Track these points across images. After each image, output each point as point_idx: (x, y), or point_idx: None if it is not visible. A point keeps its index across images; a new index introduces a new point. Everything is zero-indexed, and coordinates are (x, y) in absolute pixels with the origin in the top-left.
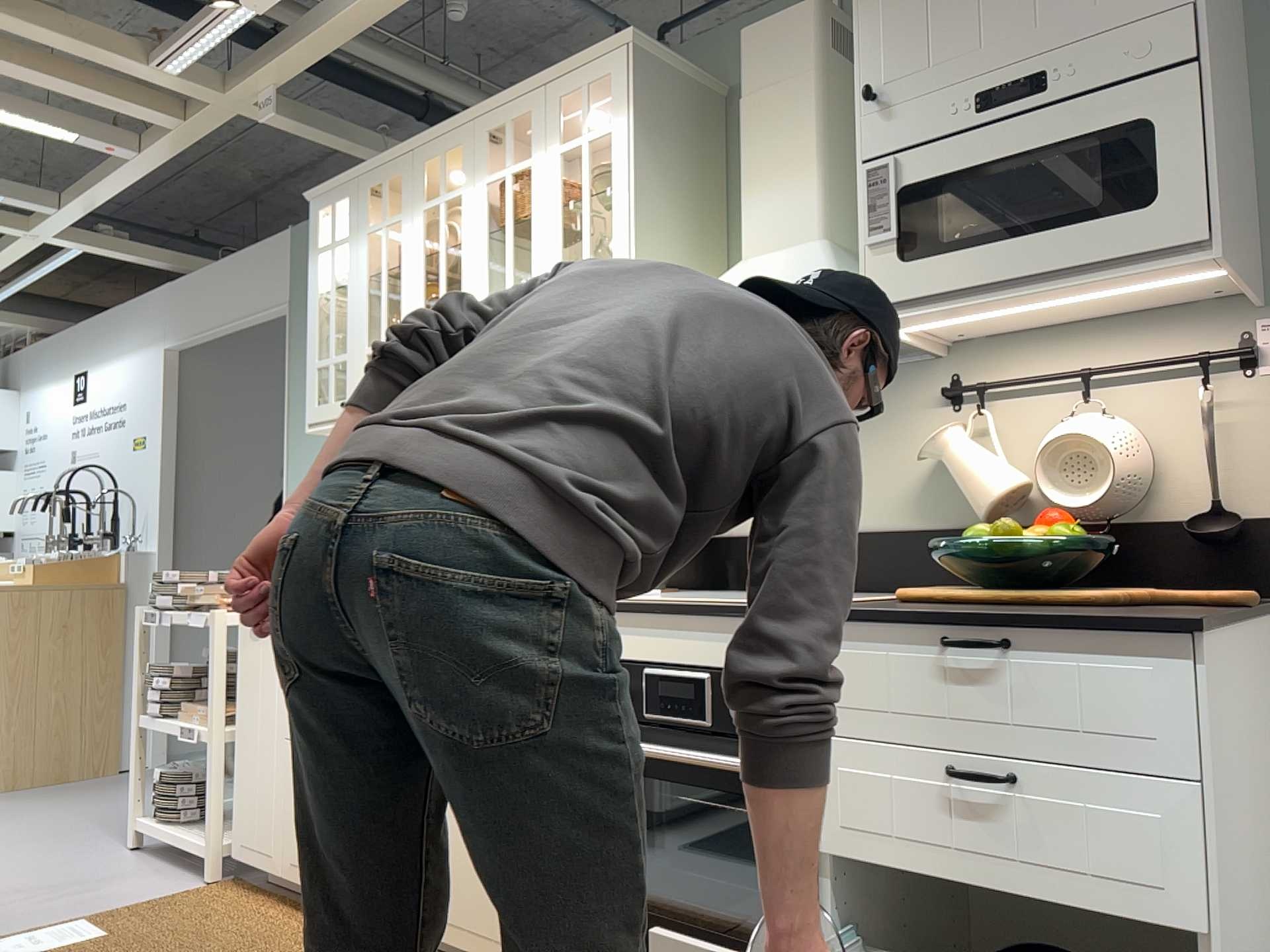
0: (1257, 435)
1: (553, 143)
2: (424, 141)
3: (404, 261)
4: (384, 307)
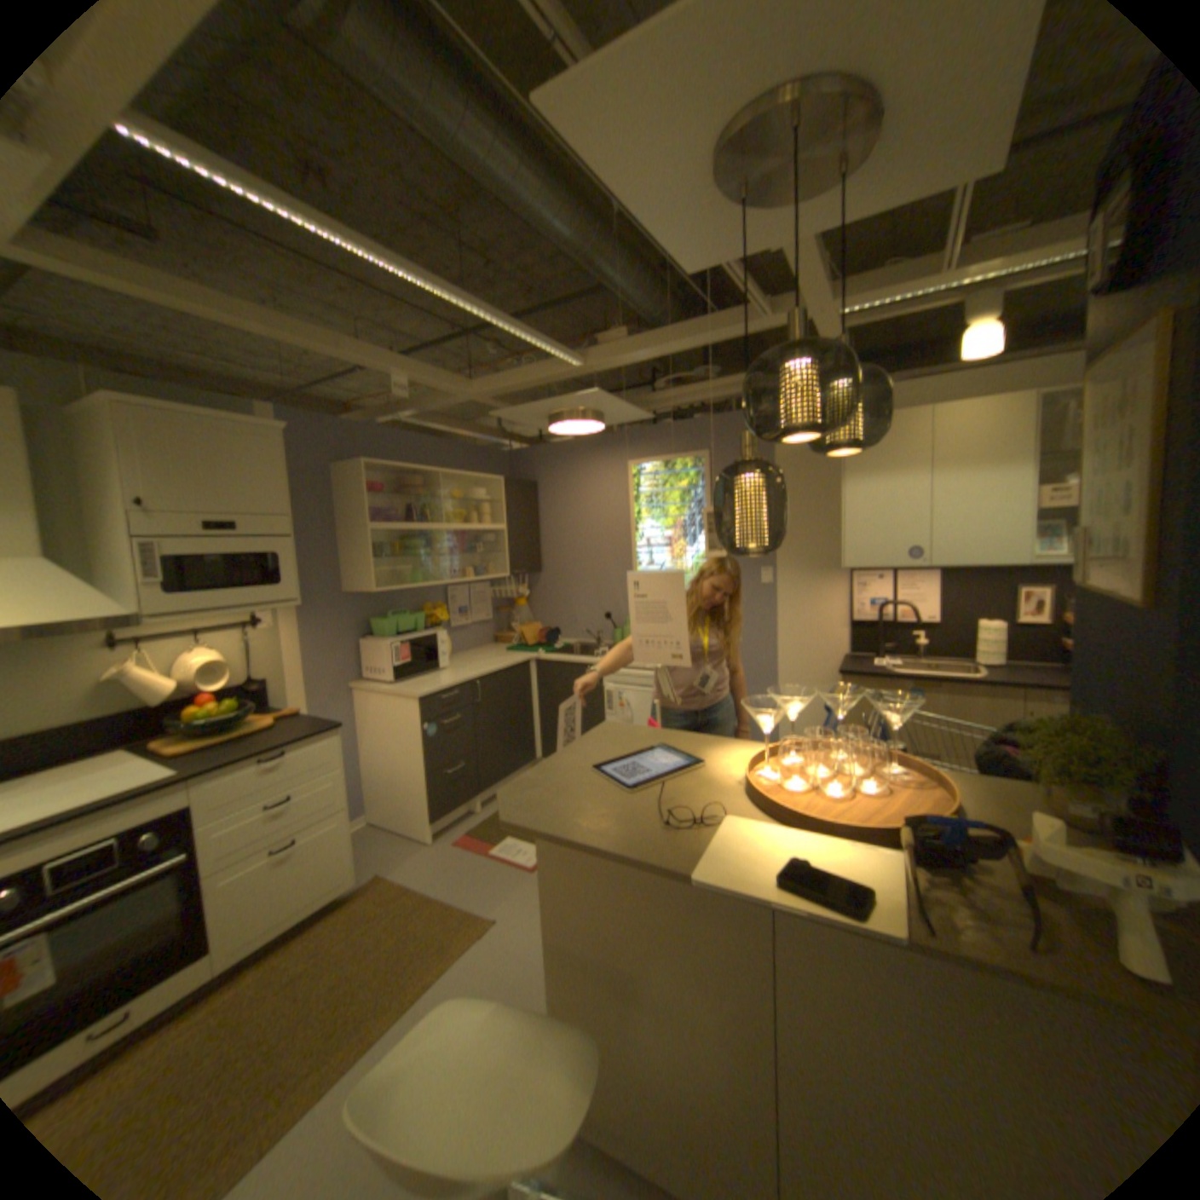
0: (260, 650)
1: None
2: None
3: None
4: None
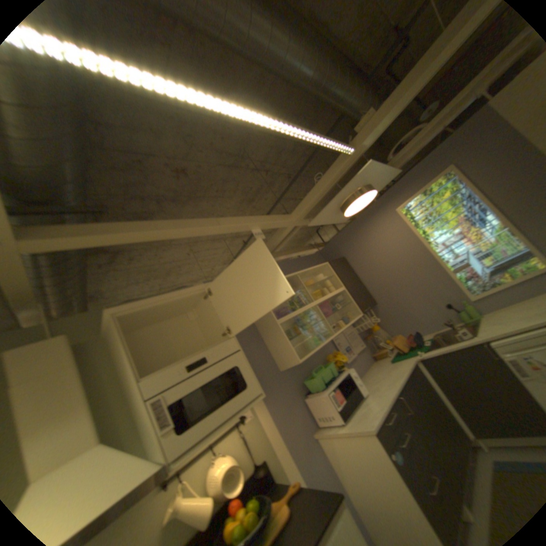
0: (253, 440)
1: None
2: None
3: None
4: None
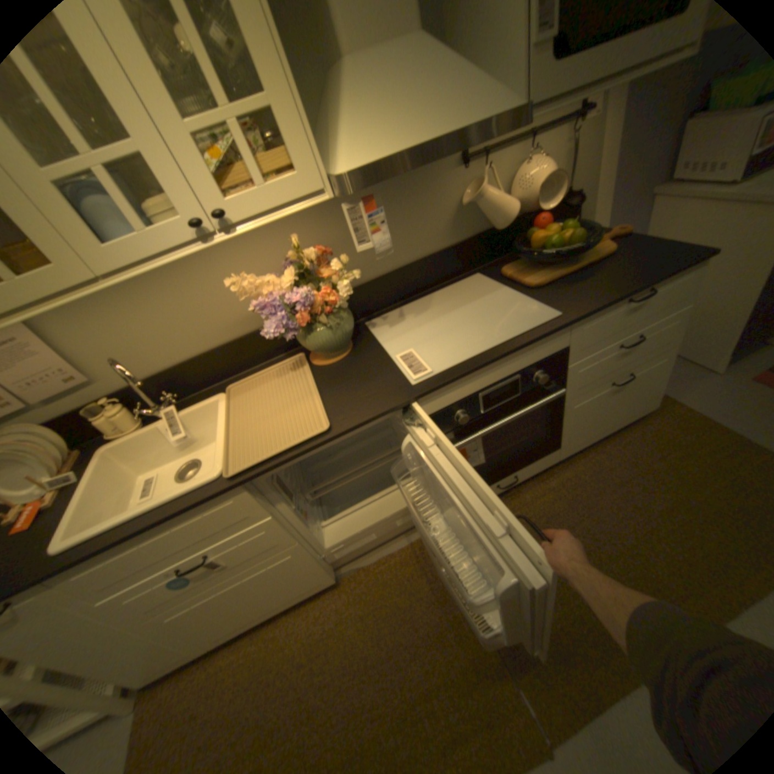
0: (583, 152)
1: None
2: None
3: None
4: None
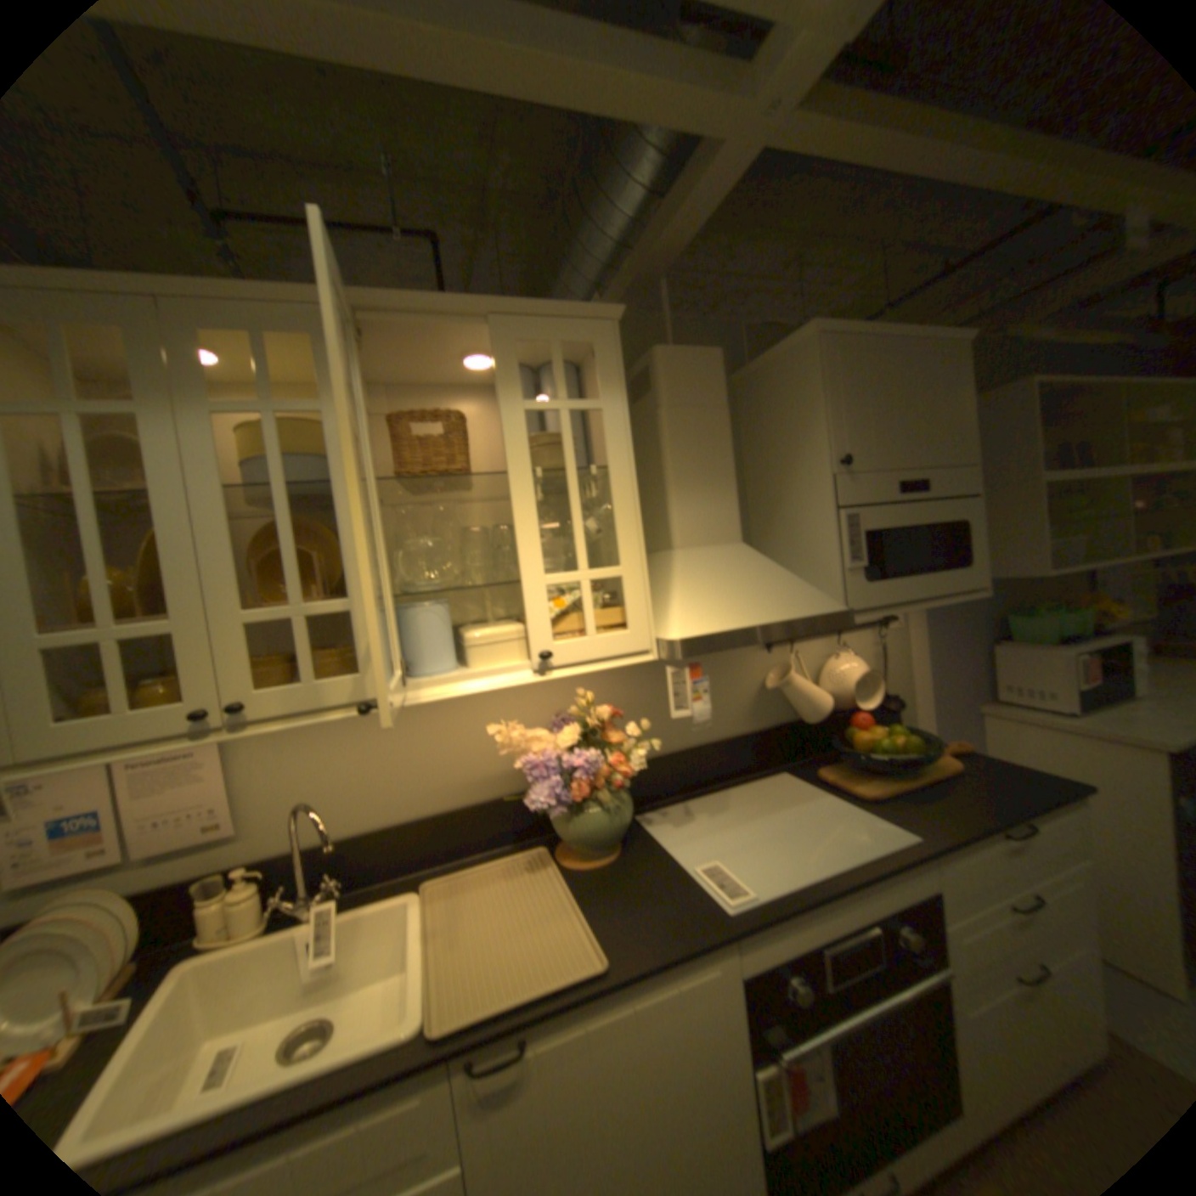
0: (891, 658)
1: (514, 394)
2: (199, 291)
3: (146, 486)
4: (100, 565)
